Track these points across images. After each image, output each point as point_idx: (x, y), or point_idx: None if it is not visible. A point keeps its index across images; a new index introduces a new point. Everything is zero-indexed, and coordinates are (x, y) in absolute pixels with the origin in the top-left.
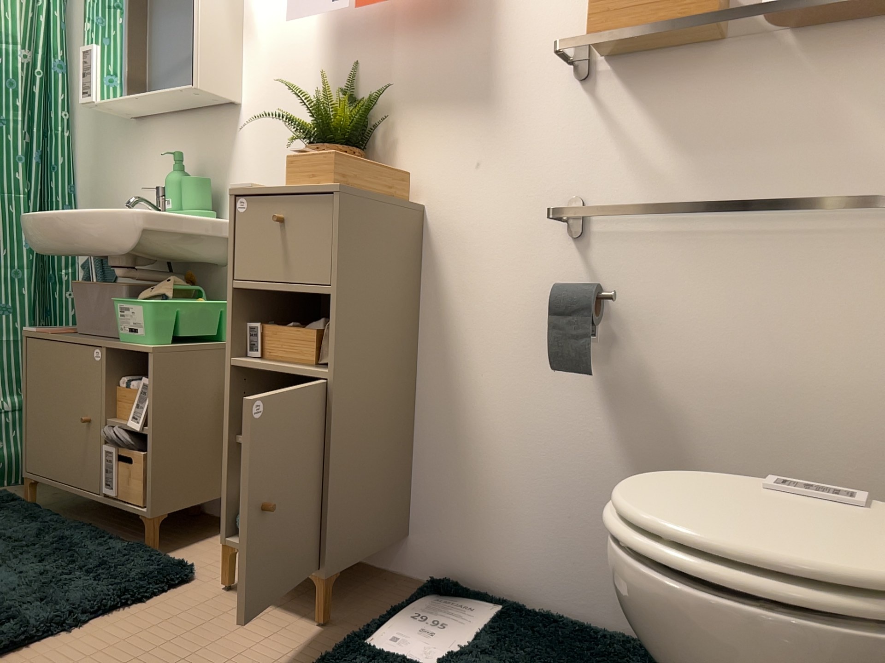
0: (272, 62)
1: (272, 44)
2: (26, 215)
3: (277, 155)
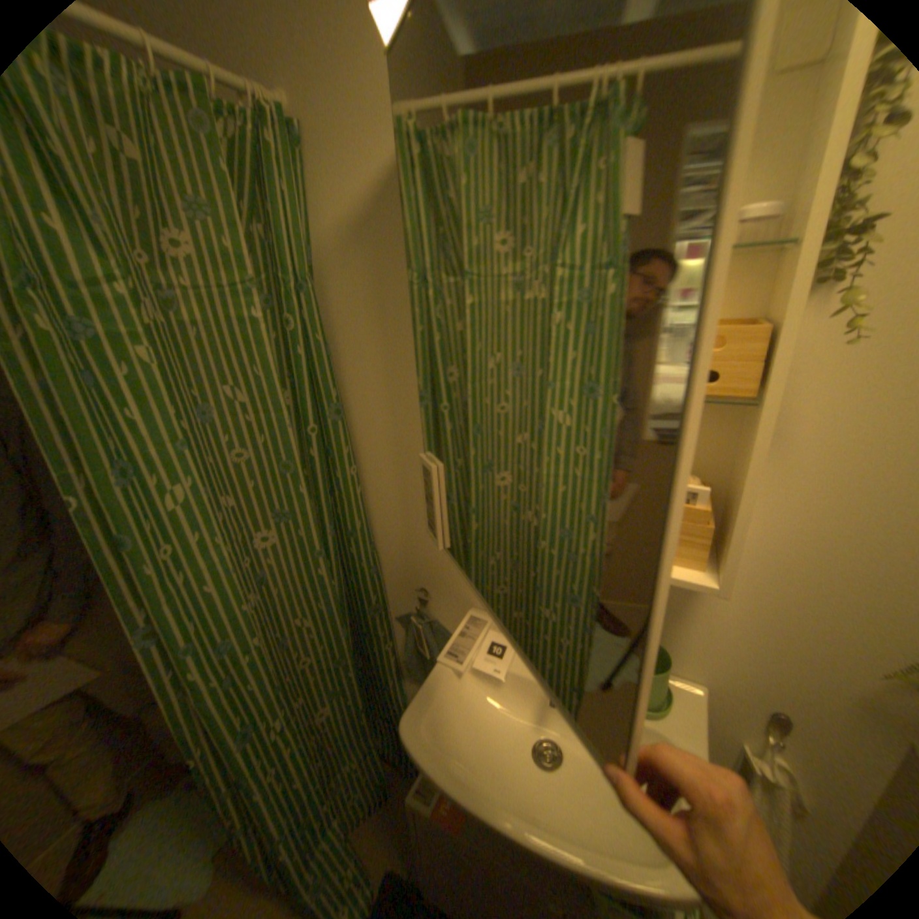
0: (826, 502)
1: (835, 472)
2: (420, 760)
3: (806, 640)
